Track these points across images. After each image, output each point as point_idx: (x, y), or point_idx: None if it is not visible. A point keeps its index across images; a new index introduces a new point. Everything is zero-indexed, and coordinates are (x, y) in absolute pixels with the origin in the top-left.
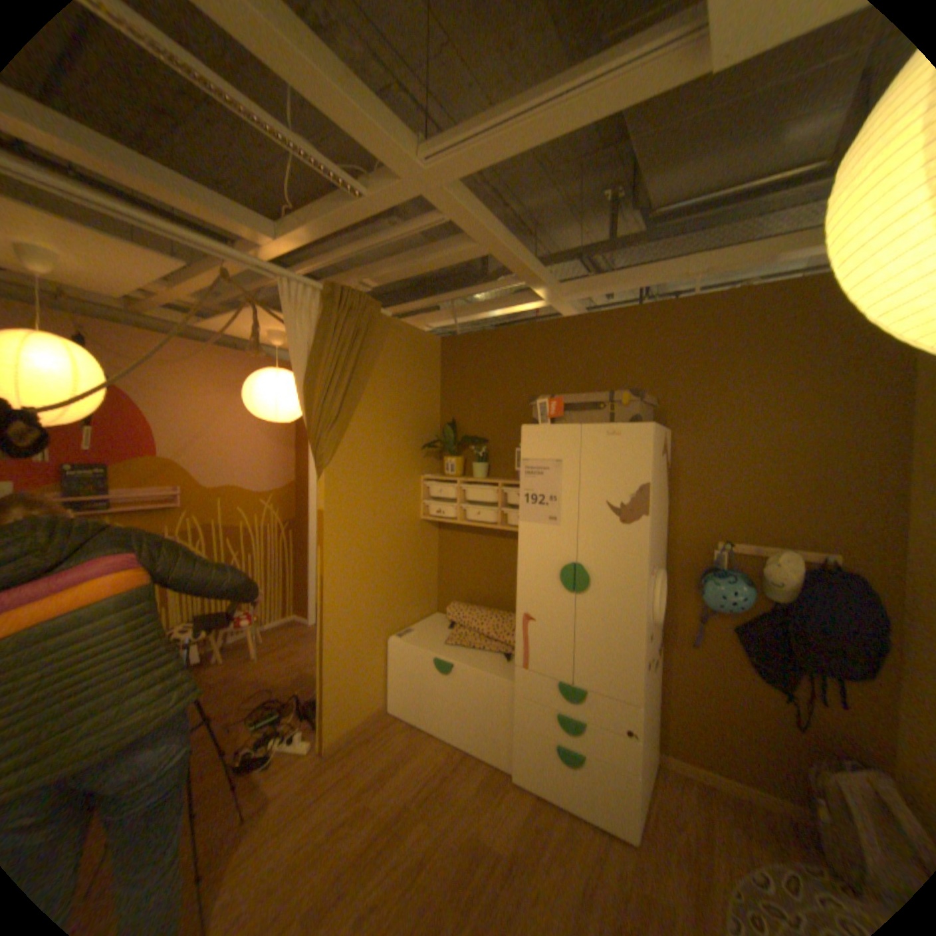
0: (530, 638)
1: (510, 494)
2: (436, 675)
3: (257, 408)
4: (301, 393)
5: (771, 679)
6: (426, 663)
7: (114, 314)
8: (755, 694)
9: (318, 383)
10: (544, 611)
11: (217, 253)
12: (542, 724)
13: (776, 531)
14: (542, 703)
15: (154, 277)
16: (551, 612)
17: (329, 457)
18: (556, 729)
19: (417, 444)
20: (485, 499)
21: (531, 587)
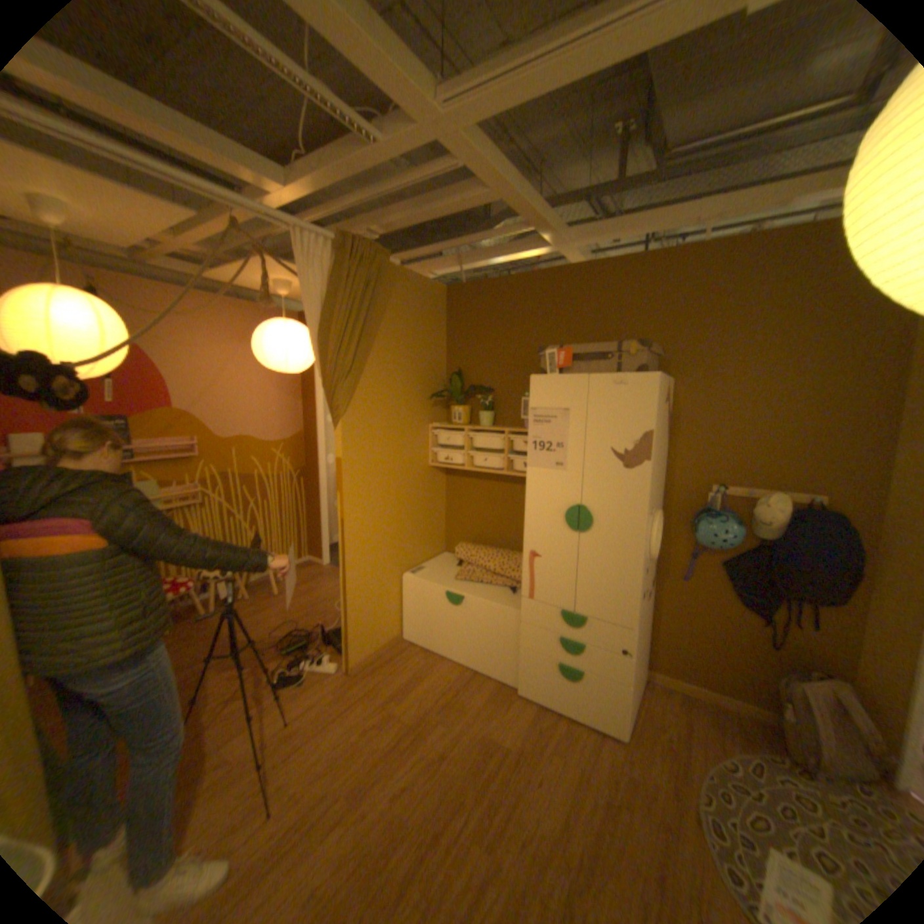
0: (536, 572)
1: (516, 442)
2: (448, 606)
3: (268, 359)
4: (315, 344)
5: (752, 606)
6: (439, 595)
7: (118, 262)
8: (737, 619)
9: (332, 335)
10: (550, 548)
11: (225, 201)
12: (545, 645)
13: (768, 474)
14: (546, 628)
15: (159, 225)
16: (555, 549)
17: (345, 407)
18: (558, 650)
19: (425, 394)
20: (492, 447)
21: (537, 527)
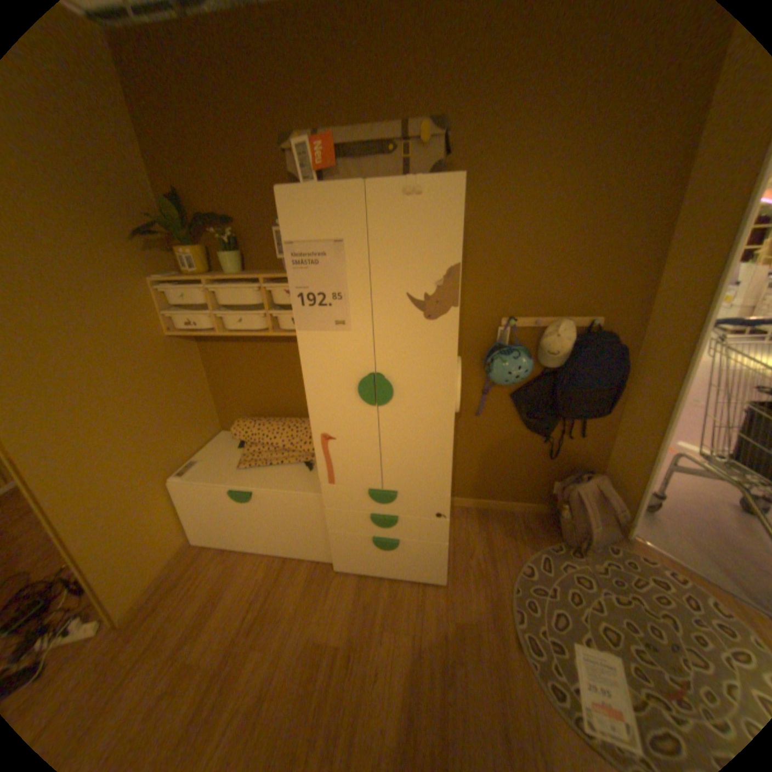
0: (332, 455)
1: (278, 291)
2: (234, 504)
3: None
4: None
5: (535, 428)
6: (220, 496)
7: None
8: (521, 440)
9: None
10: (344, 427)
11: None
12: (355, 524)
13: (553, 300)
14: (354, 508)
15: None
16: (352, 428)
17: None
18: (370, 525)
19: (122, 229)
20: (246, 301)
21: (325, 406)
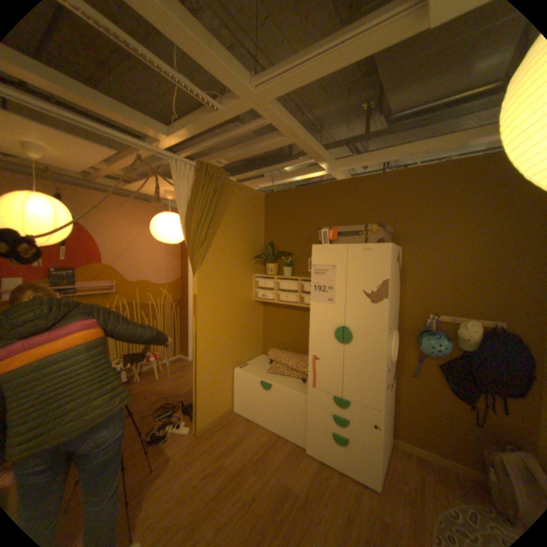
0: (317, 370)
1: (305, 285)
2: (262, 390)
3: (158, 235)
4: (183, 226)
5: (461, 396)
6: (256, 383)
7: (77, 181)
8: (452, 405)
9: (193, 221)
10: (325, 354)
11: (134, 145)
12: (323, 420)
13: (465, 308)
14: (324, 408)
15: (99, 160)
16: (329, 355)
17: (200, 263)
18: (332, 423)
19: (251, 256)
20: (290, 288)
21: (317, 340)
